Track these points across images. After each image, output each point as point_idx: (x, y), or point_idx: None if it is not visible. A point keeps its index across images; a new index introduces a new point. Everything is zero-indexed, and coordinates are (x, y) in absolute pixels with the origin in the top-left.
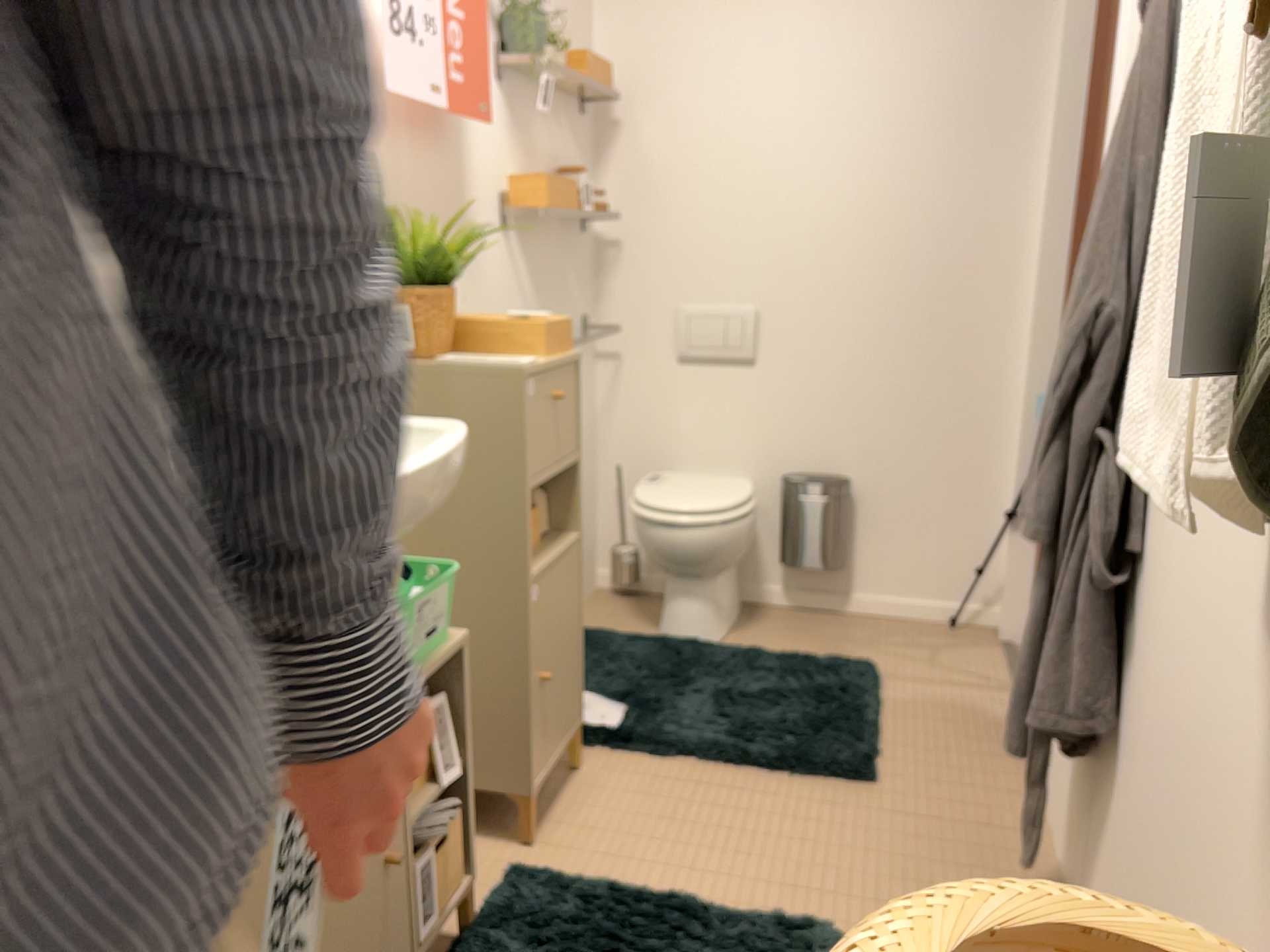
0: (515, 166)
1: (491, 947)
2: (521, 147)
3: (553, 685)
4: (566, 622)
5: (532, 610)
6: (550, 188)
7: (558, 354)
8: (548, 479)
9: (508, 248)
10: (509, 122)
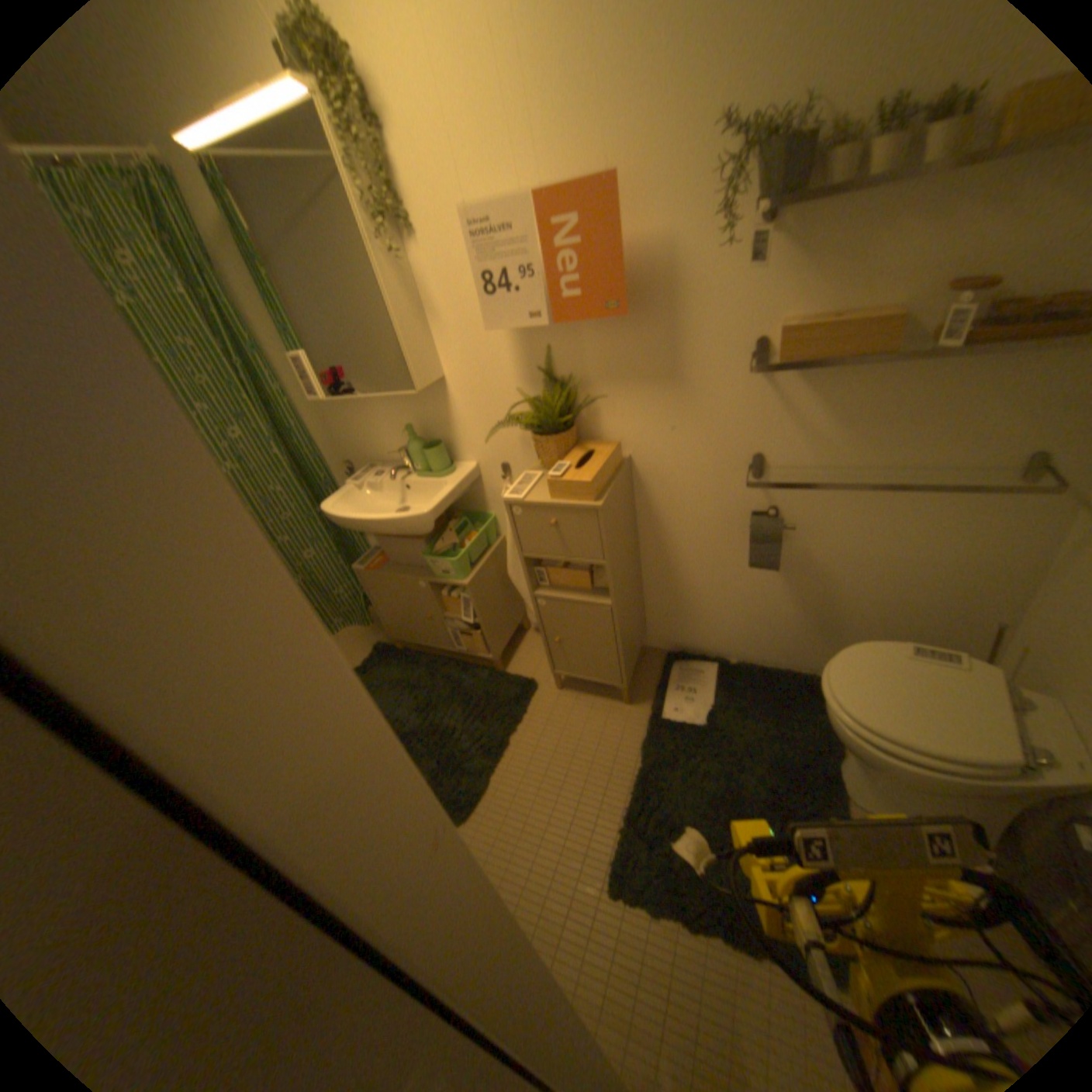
0: (800, 300)
1: (485, 678)
2: (825, 274)
3: (572, 648)
4: (589, 633)
5: (534, 606)
6: (789, 336)
7: (562, 501)
8: (553, 560)
9: (767, 385)
10: (792, 255)
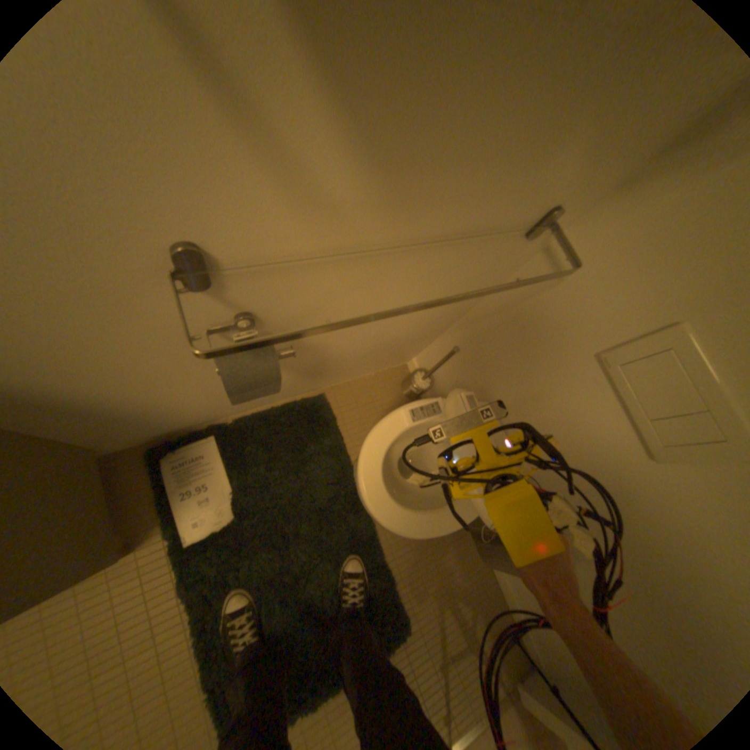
0: None
1: None
2: None
3: None
4: None
5: None
6: None
7: None
8: None
9: None
10: None
